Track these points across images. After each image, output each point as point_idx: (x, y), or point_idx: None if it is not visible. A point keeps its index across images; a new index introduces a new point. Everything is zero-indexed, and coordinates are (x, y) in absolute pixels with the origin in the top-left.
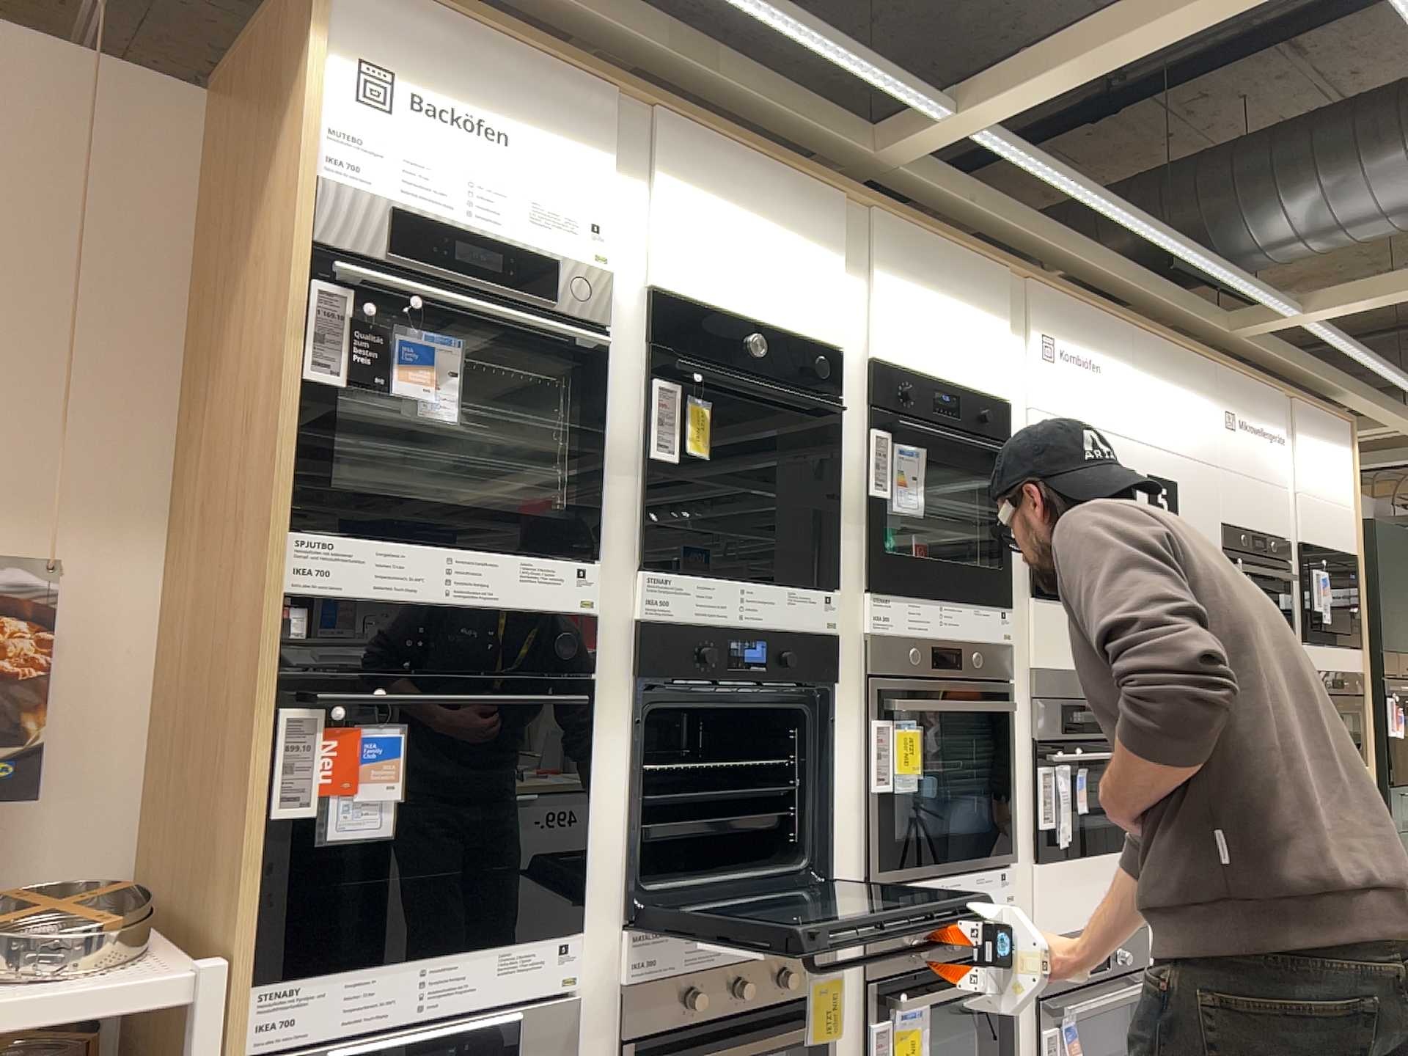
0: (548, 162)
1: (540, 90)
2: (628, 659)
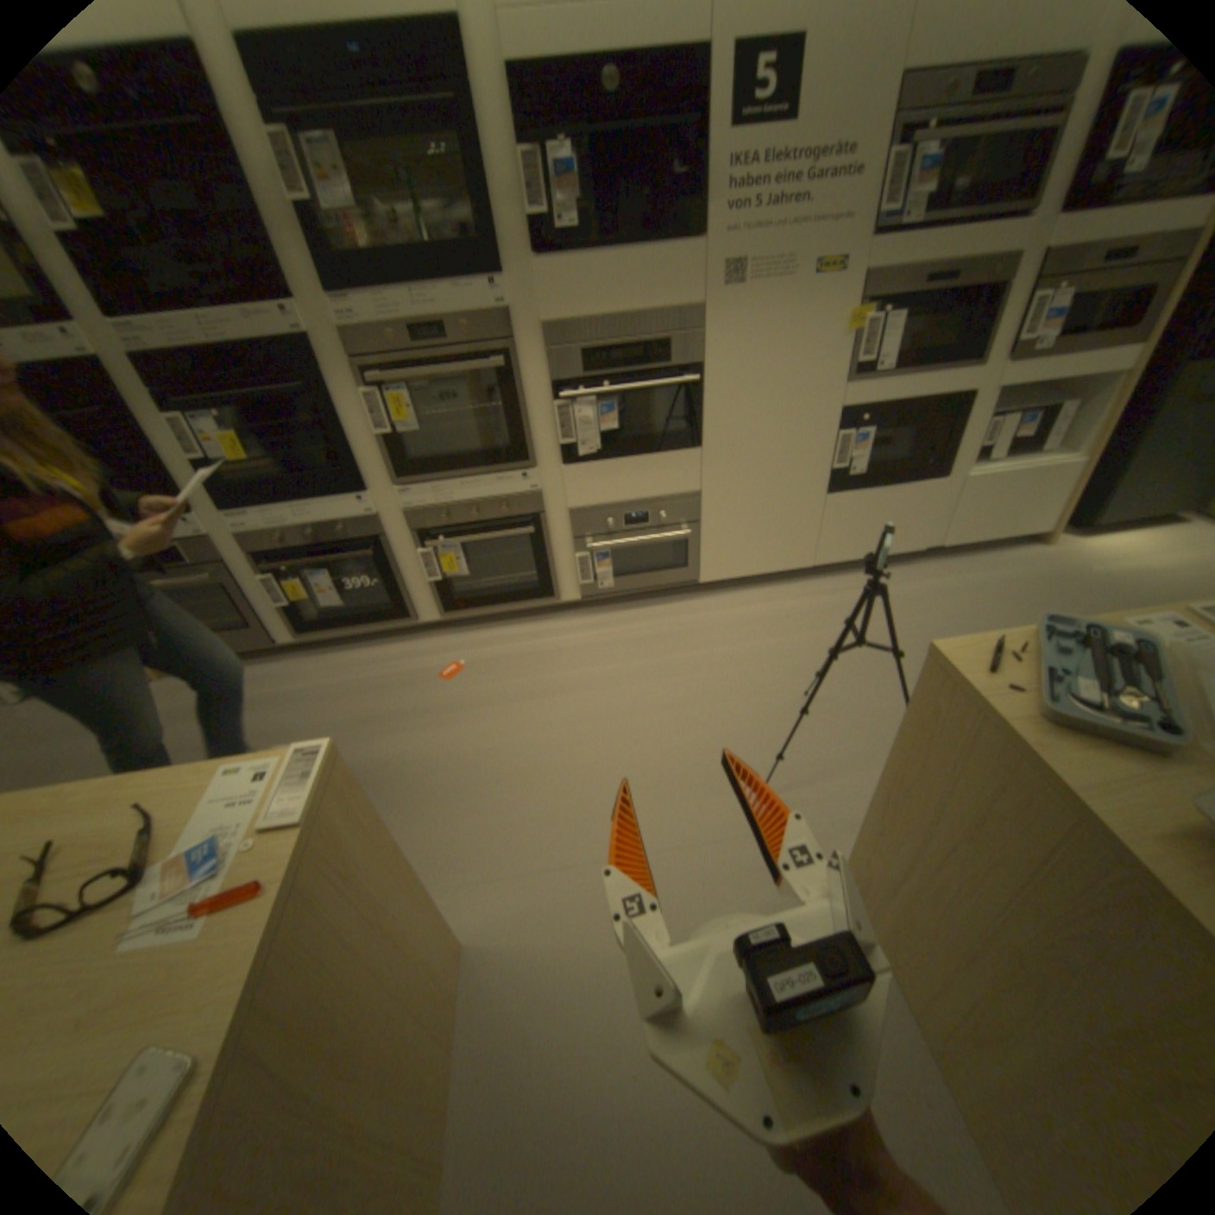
0: None
1: None
2: (136, 383)
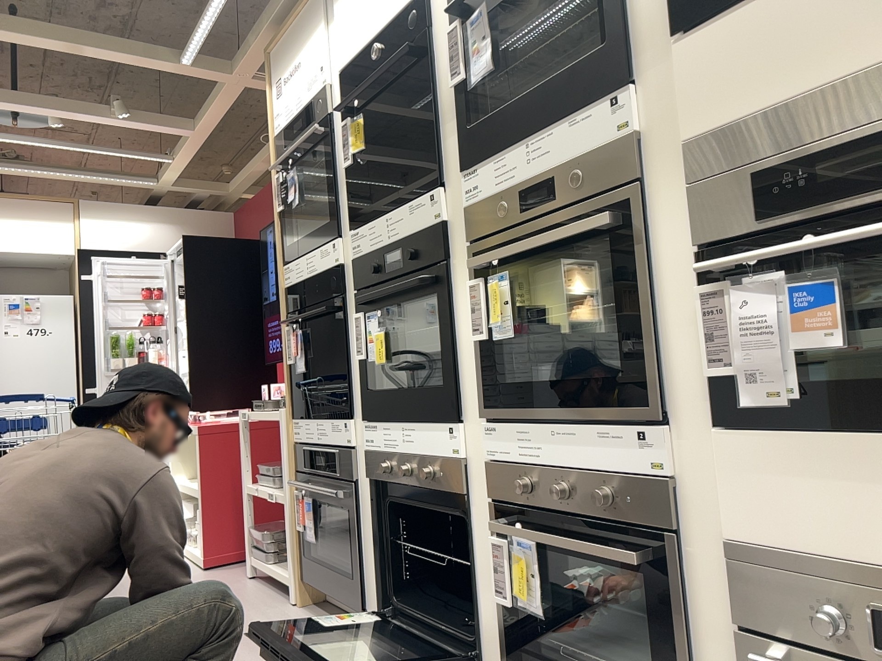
0: (305, 54)
1: (300, 23)
2: (353, 283)
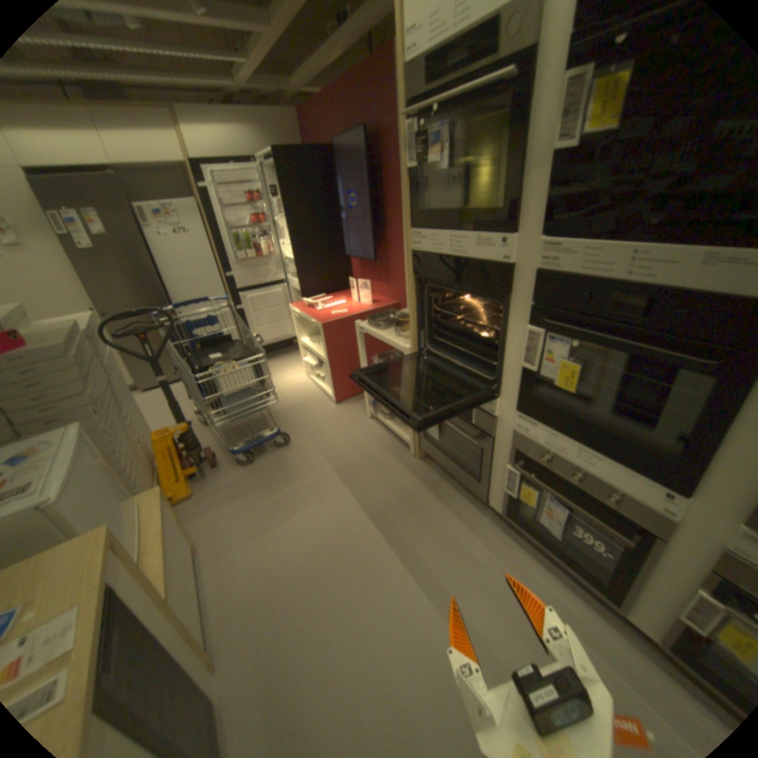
0: None
1: None
2: (530, 291)
